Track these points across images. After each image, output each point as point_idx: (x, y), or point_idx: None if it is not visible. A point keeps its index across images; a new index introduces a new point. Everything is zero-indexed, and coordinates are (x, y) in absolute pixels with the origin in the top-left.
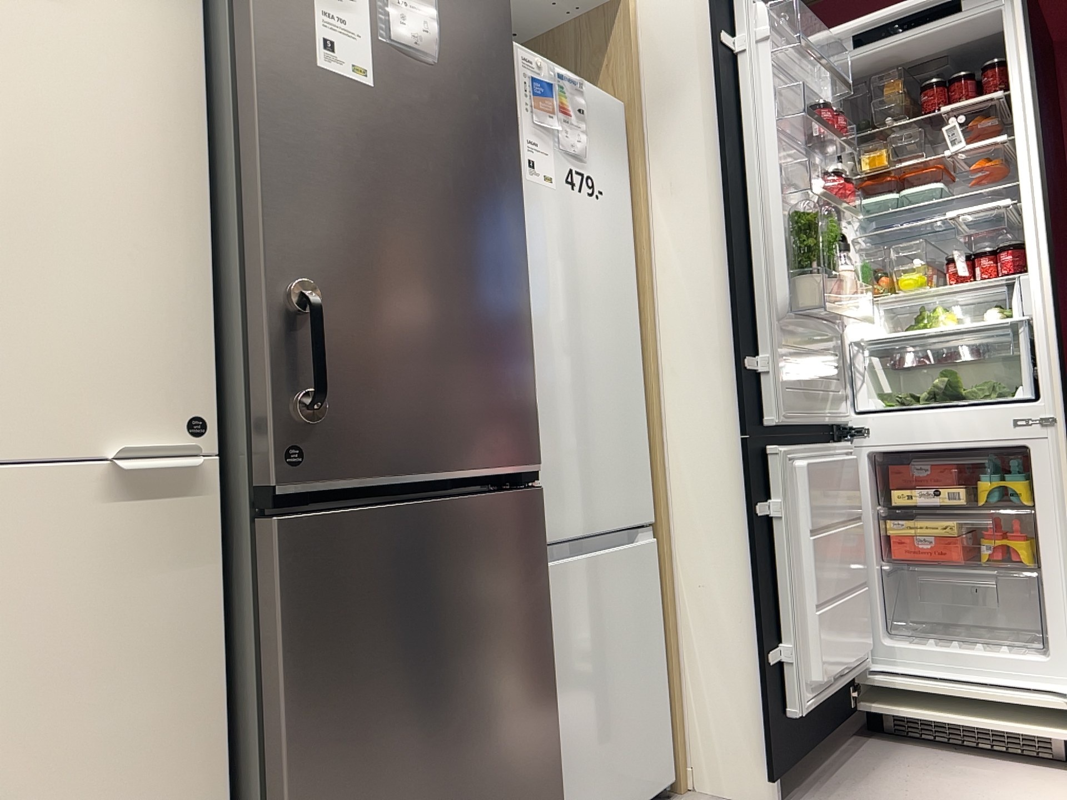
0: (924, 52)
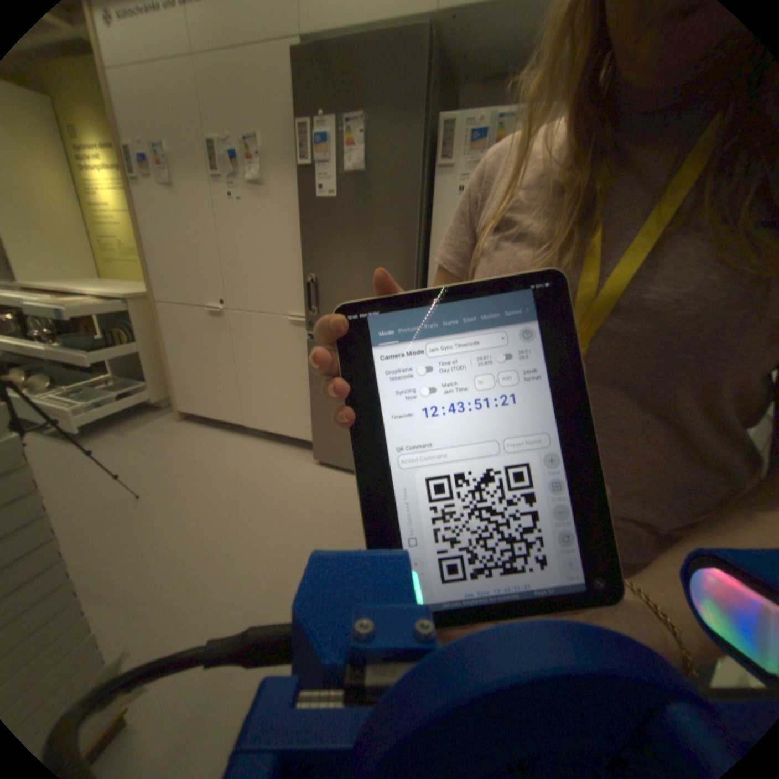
0: None
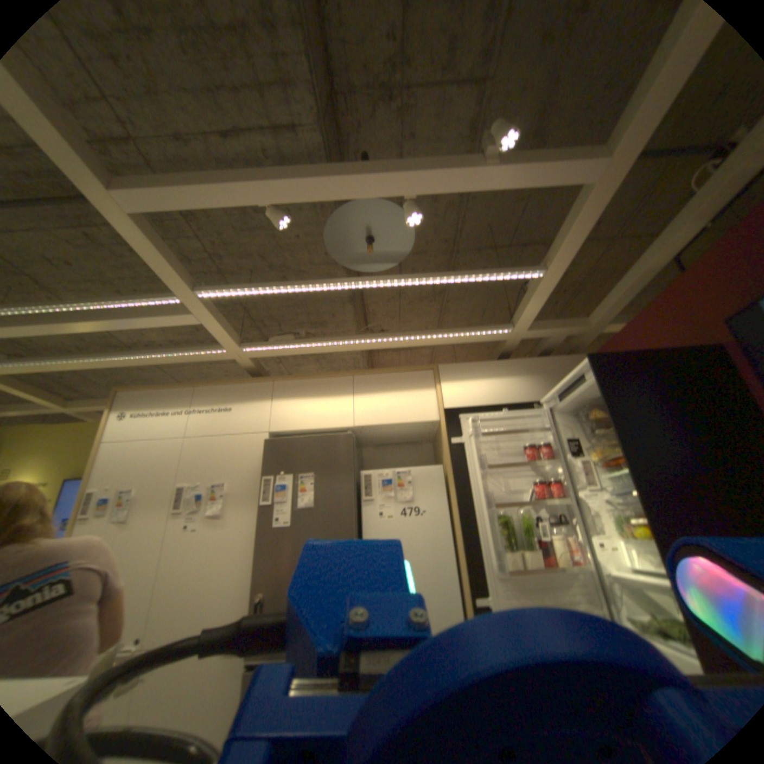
0: (597, 393)
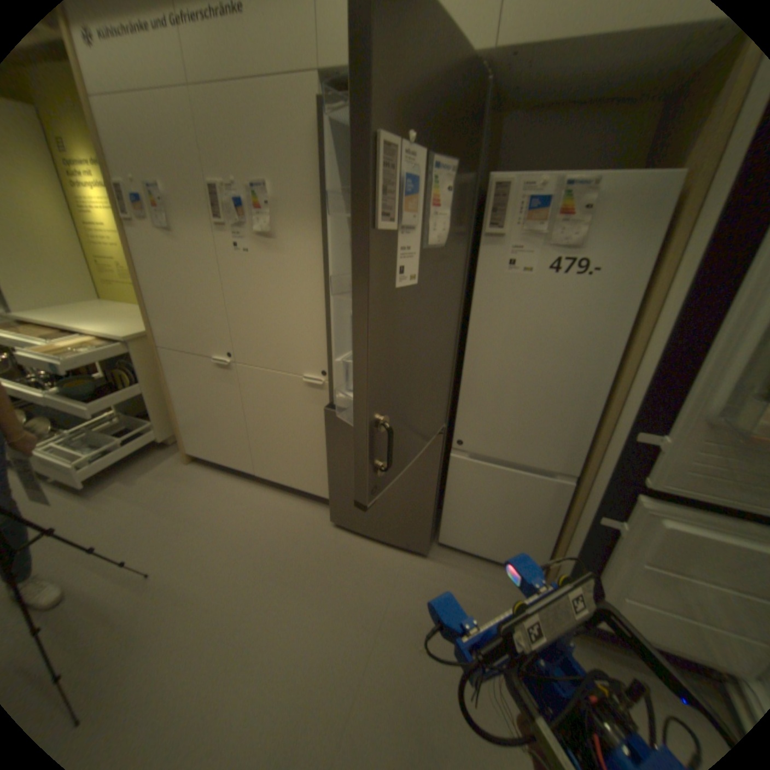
0: None
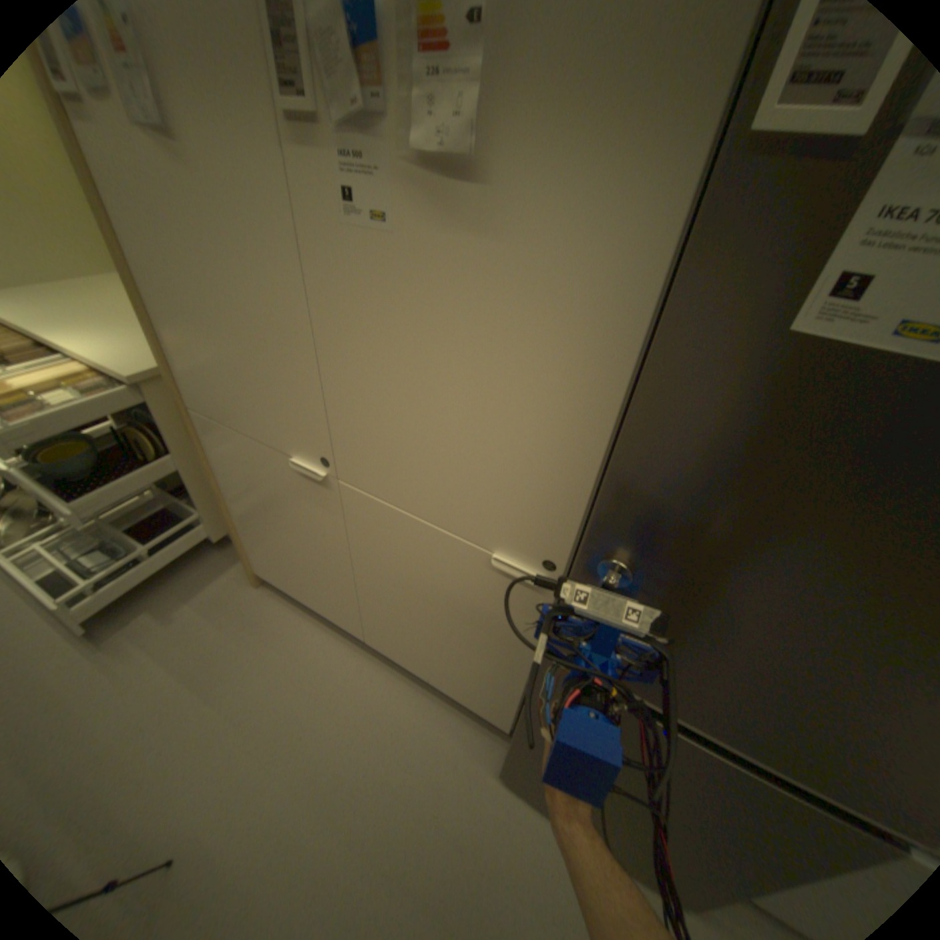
0: None
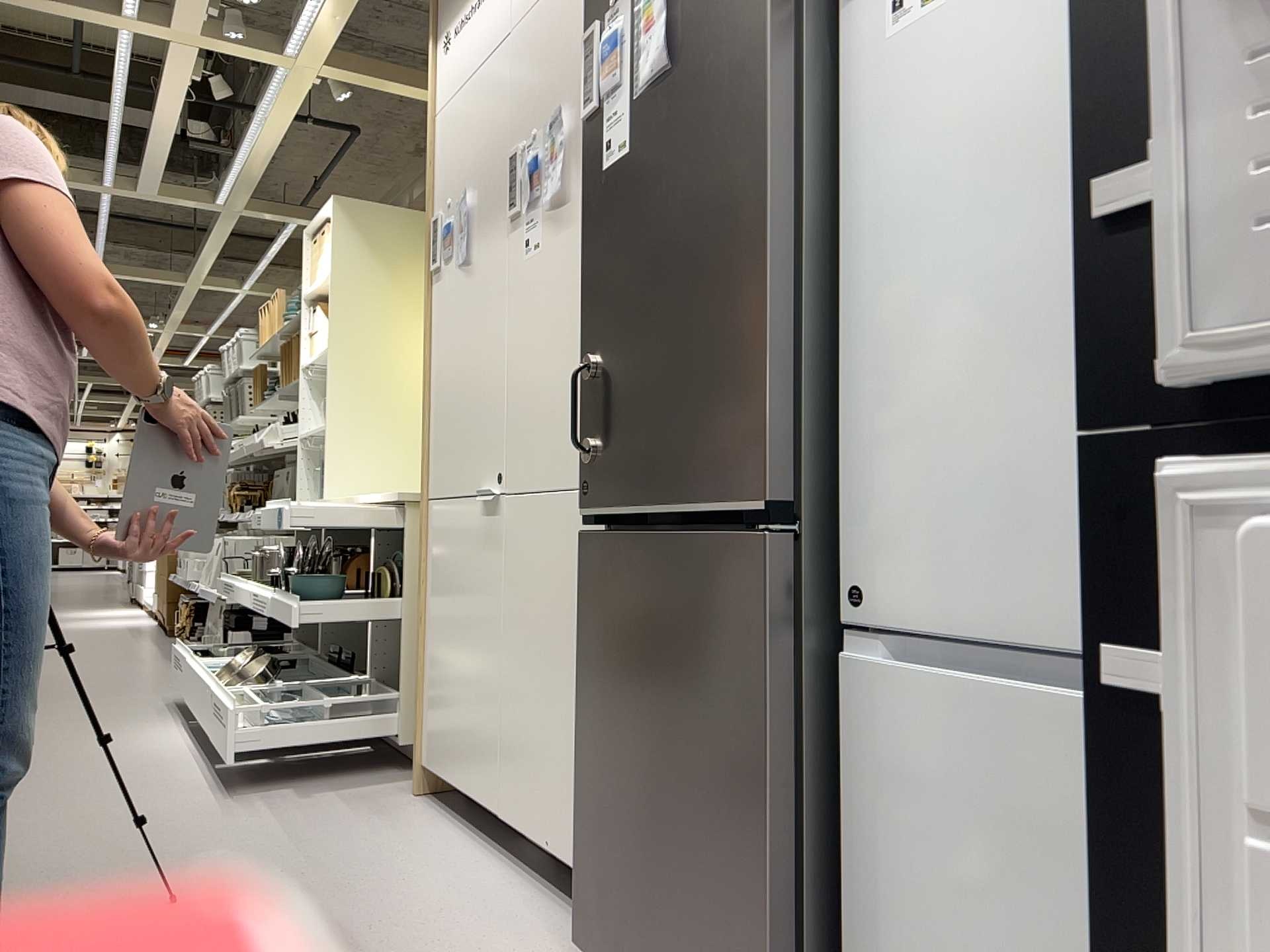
0: None
